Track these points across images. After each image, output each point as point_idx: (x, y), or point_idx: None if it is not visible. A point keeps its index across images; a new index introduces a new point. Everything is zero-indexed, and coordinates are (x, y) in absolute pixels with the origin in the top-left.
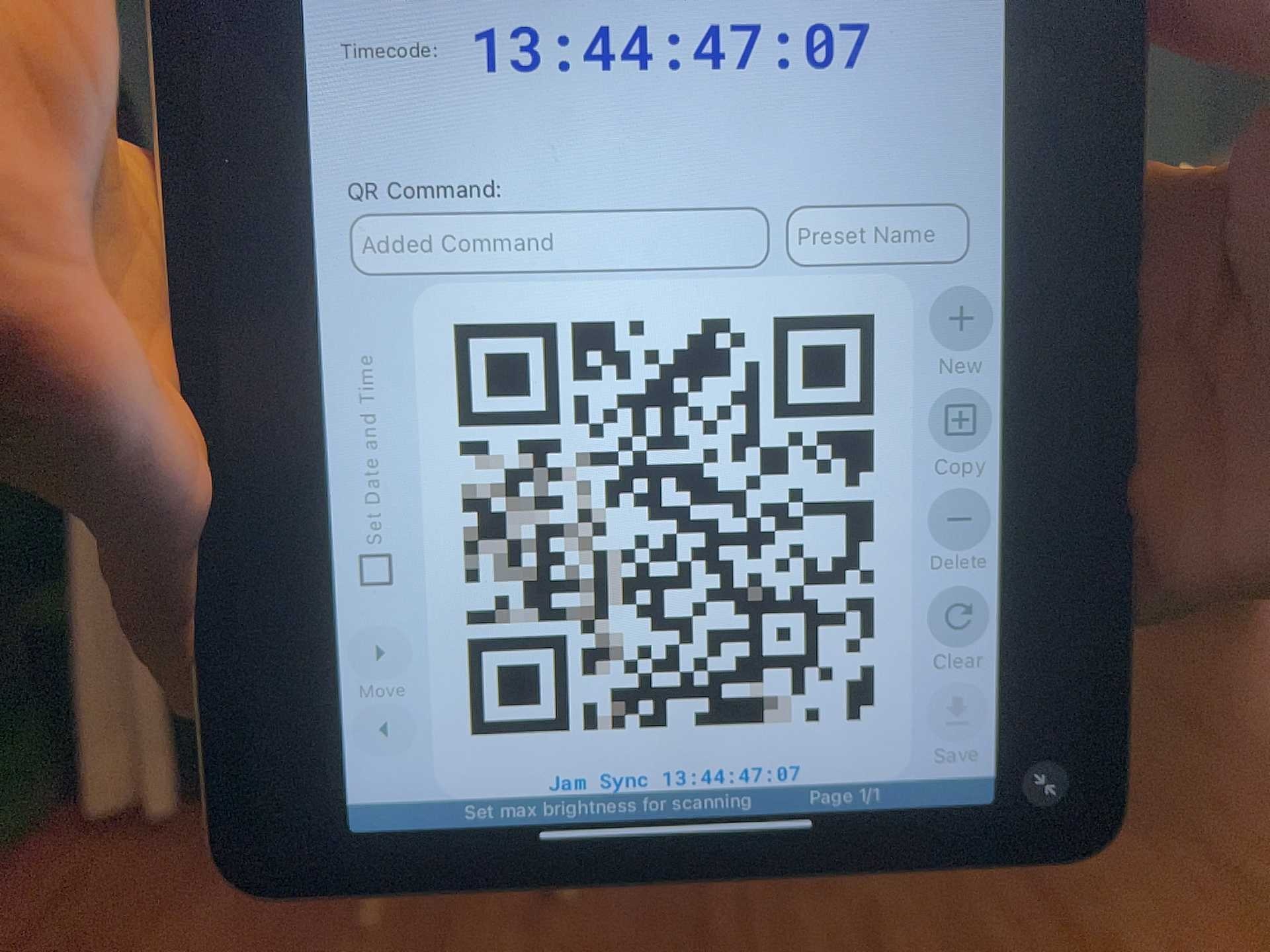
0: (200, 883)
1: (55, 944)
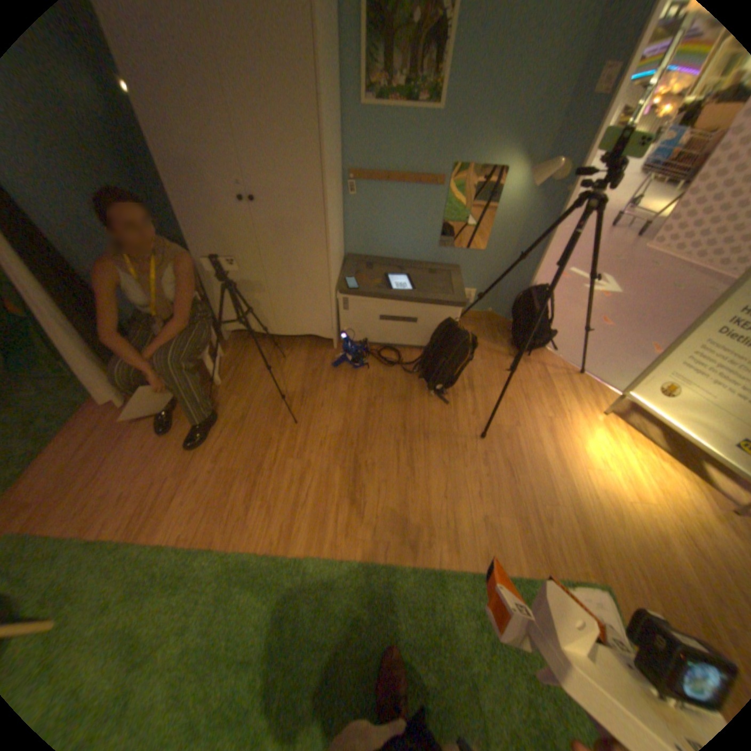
0: (136, 432)
1: (94, 452)
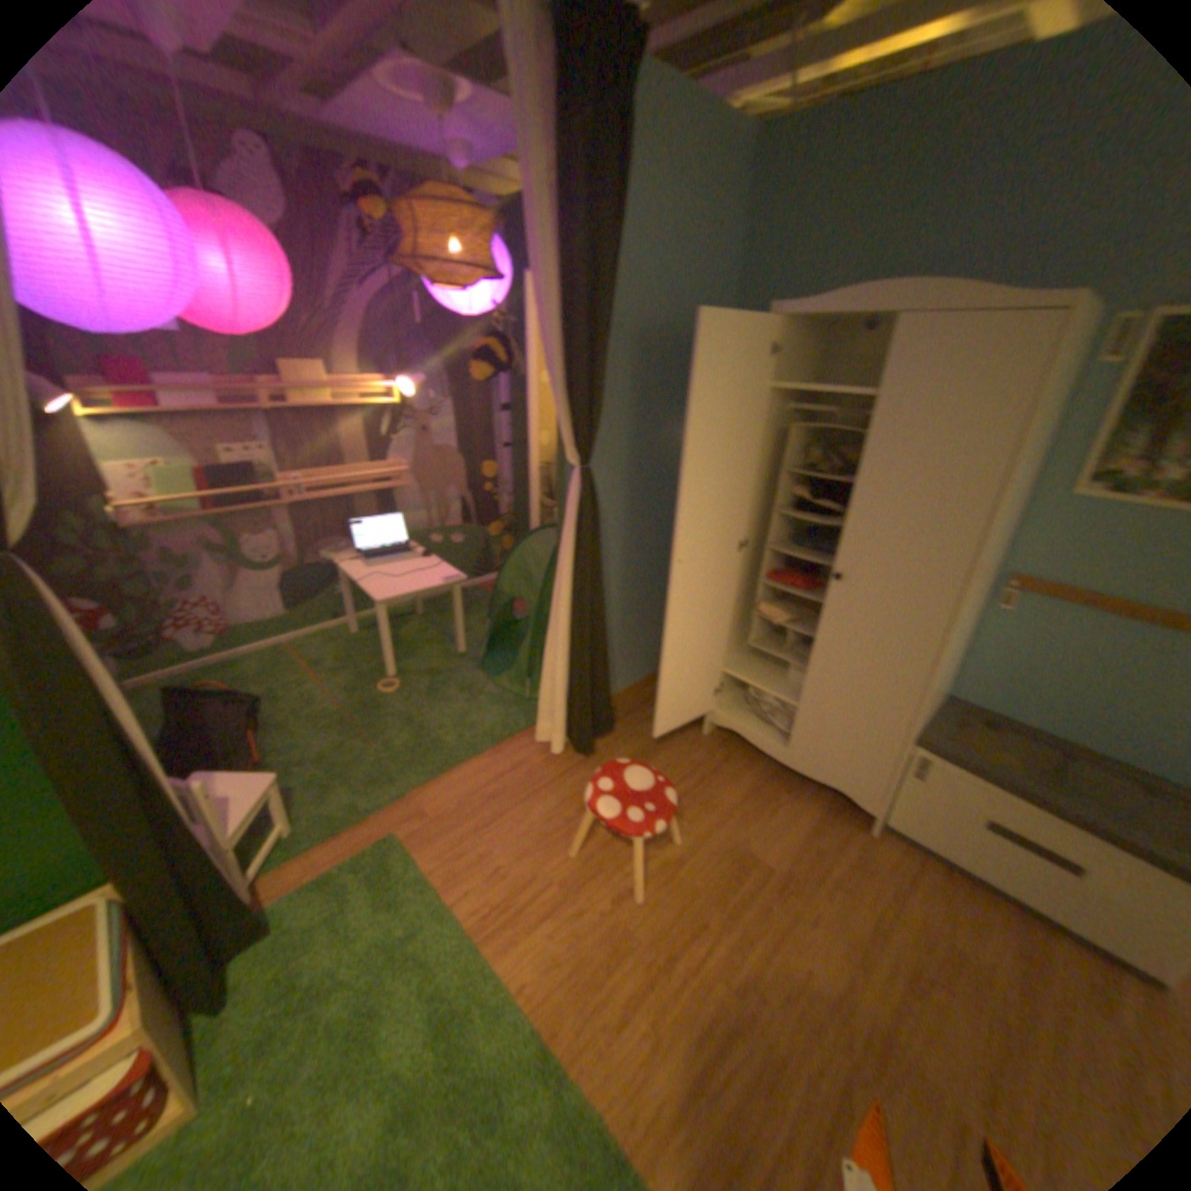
0: (552, 798)
1: (504, 795)
